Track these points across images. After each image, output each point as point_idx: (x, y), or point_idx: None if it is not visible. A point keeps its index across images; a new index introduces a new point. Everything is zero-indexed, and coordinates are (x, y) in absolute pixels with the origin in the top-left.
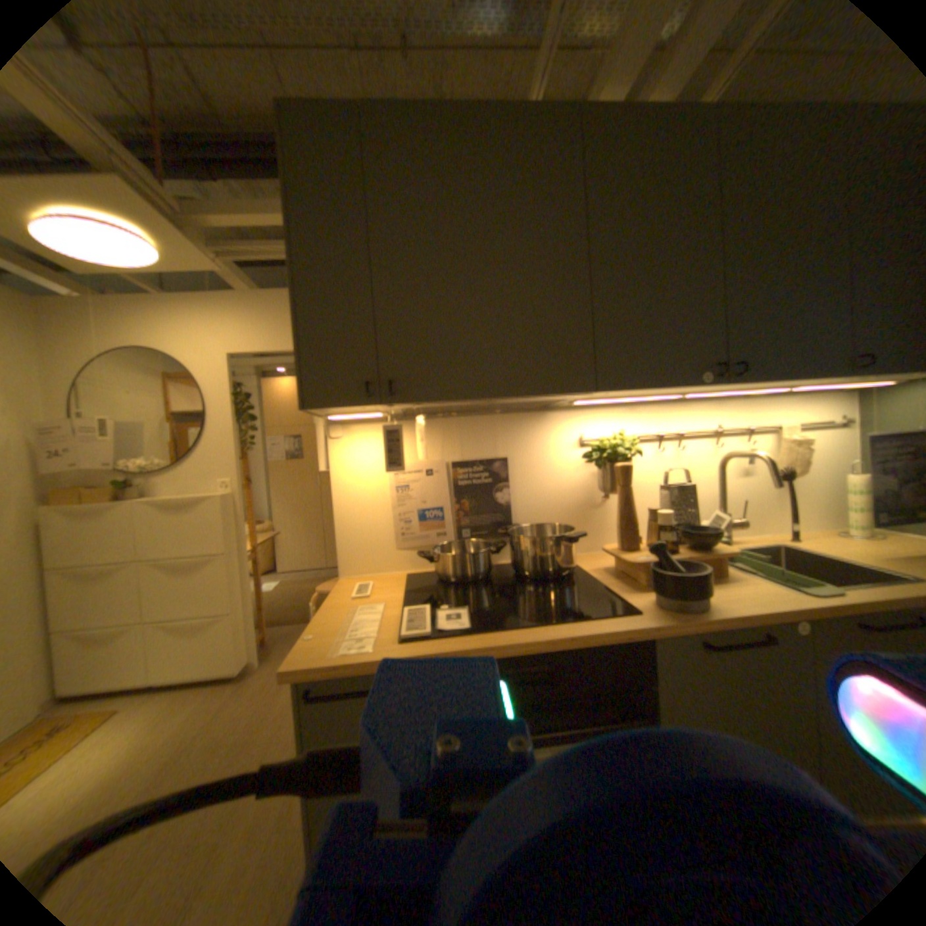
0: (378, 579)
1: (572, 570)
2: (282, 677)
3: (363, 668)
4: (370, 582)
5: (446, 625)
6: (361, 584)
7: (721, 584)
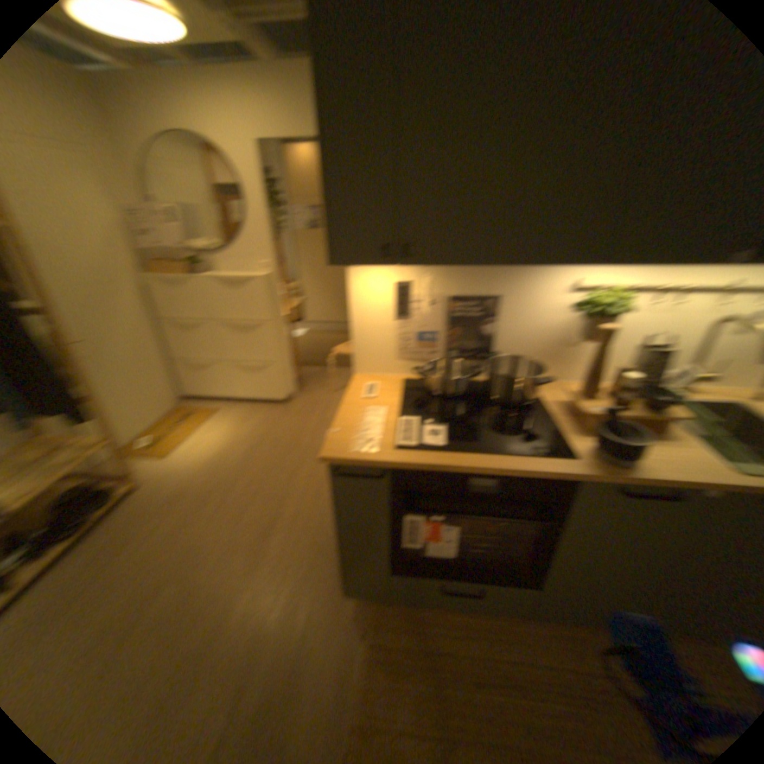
0: (385, 380)
1: (536, 398)
2: (325, 459)
3: (374, 463)
4: (379, 383)
5: (430, 440)
6: (372, 380)
7: (661, 441)
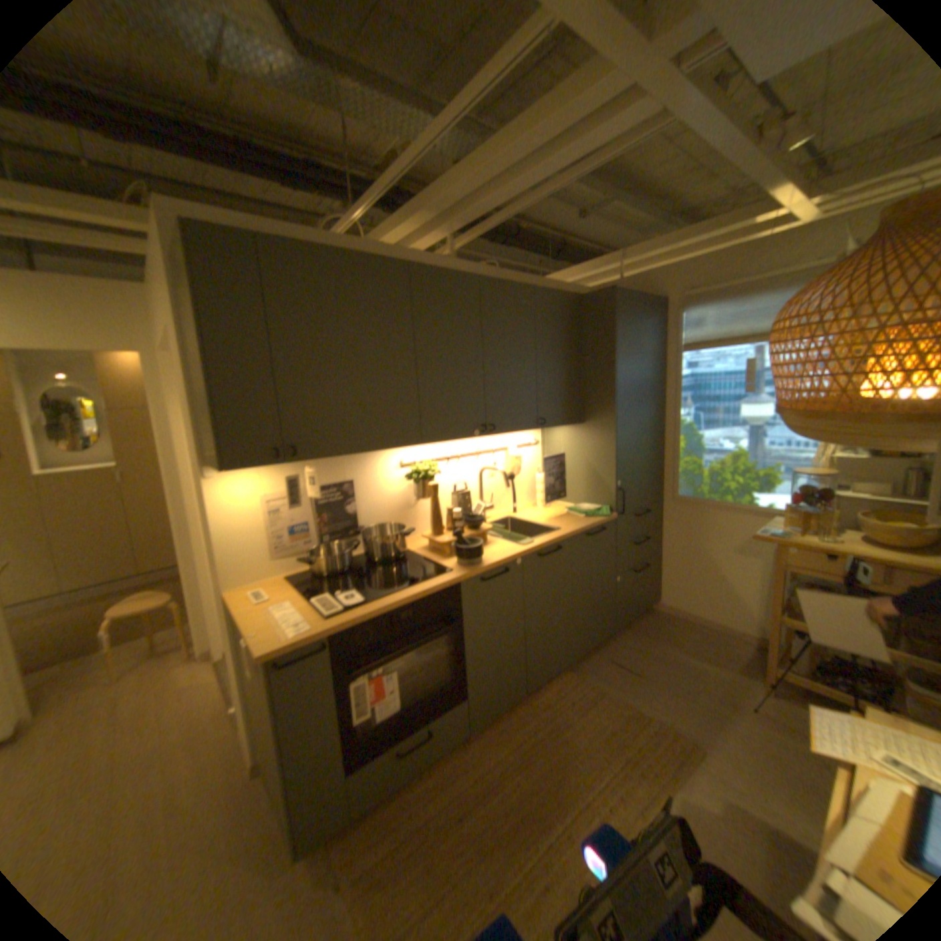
0: (262, 586)
1: (404, 552)
2: (260, 659)
3: (312, 639)
4: (259, 590)
5: (349, 602)
6: (246, 593)
7: (484, 546)
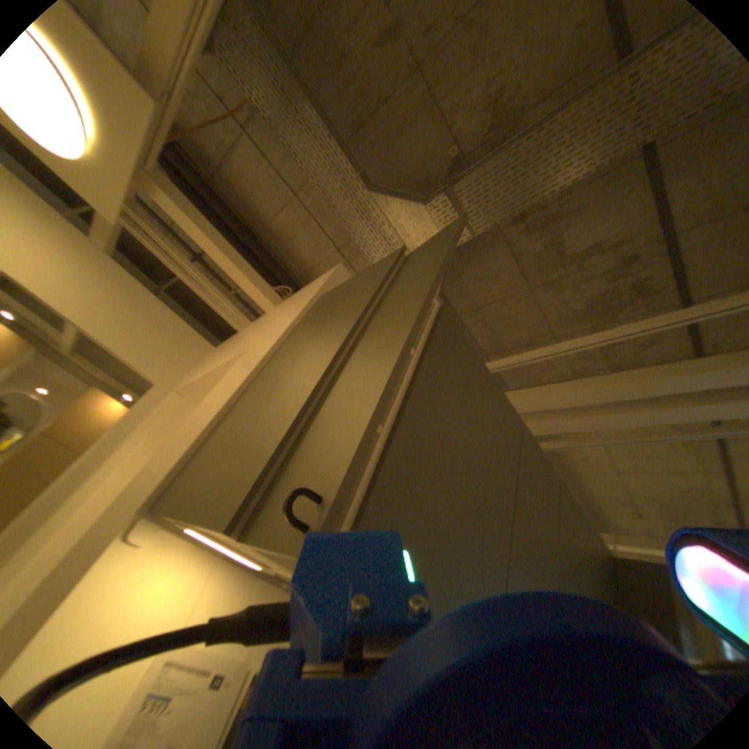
0: None
1: None
2: None
3: None
4: None
5: None
6: None
7: None
